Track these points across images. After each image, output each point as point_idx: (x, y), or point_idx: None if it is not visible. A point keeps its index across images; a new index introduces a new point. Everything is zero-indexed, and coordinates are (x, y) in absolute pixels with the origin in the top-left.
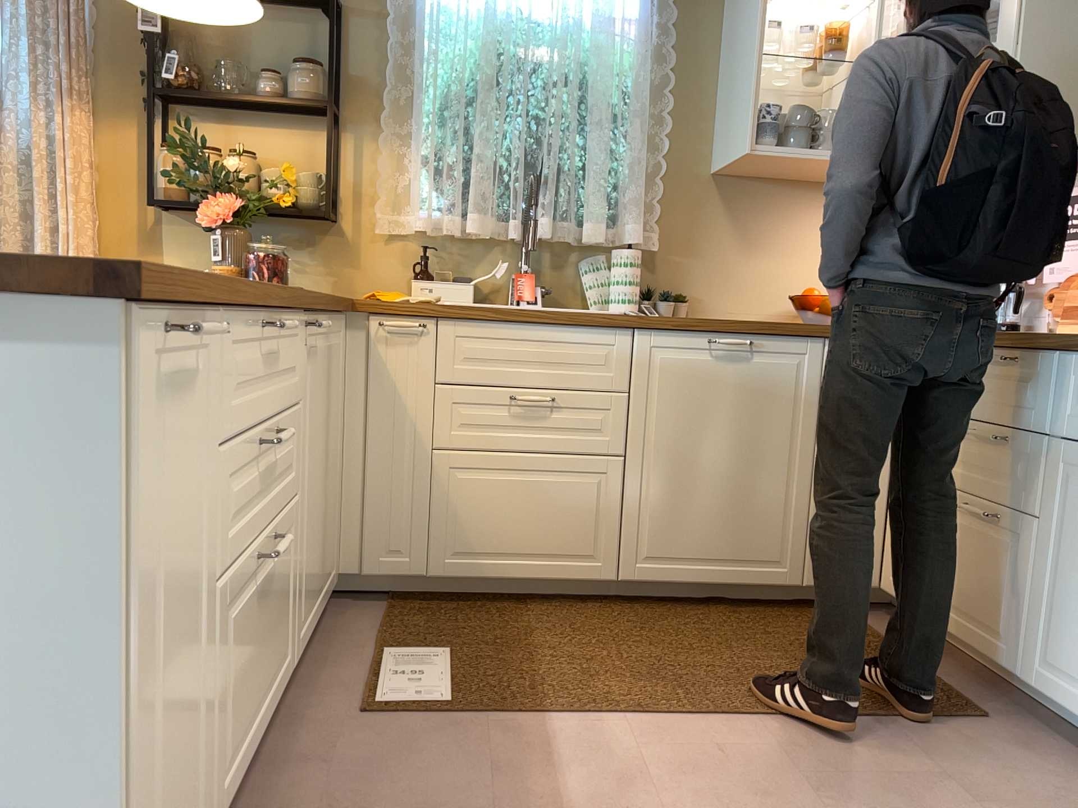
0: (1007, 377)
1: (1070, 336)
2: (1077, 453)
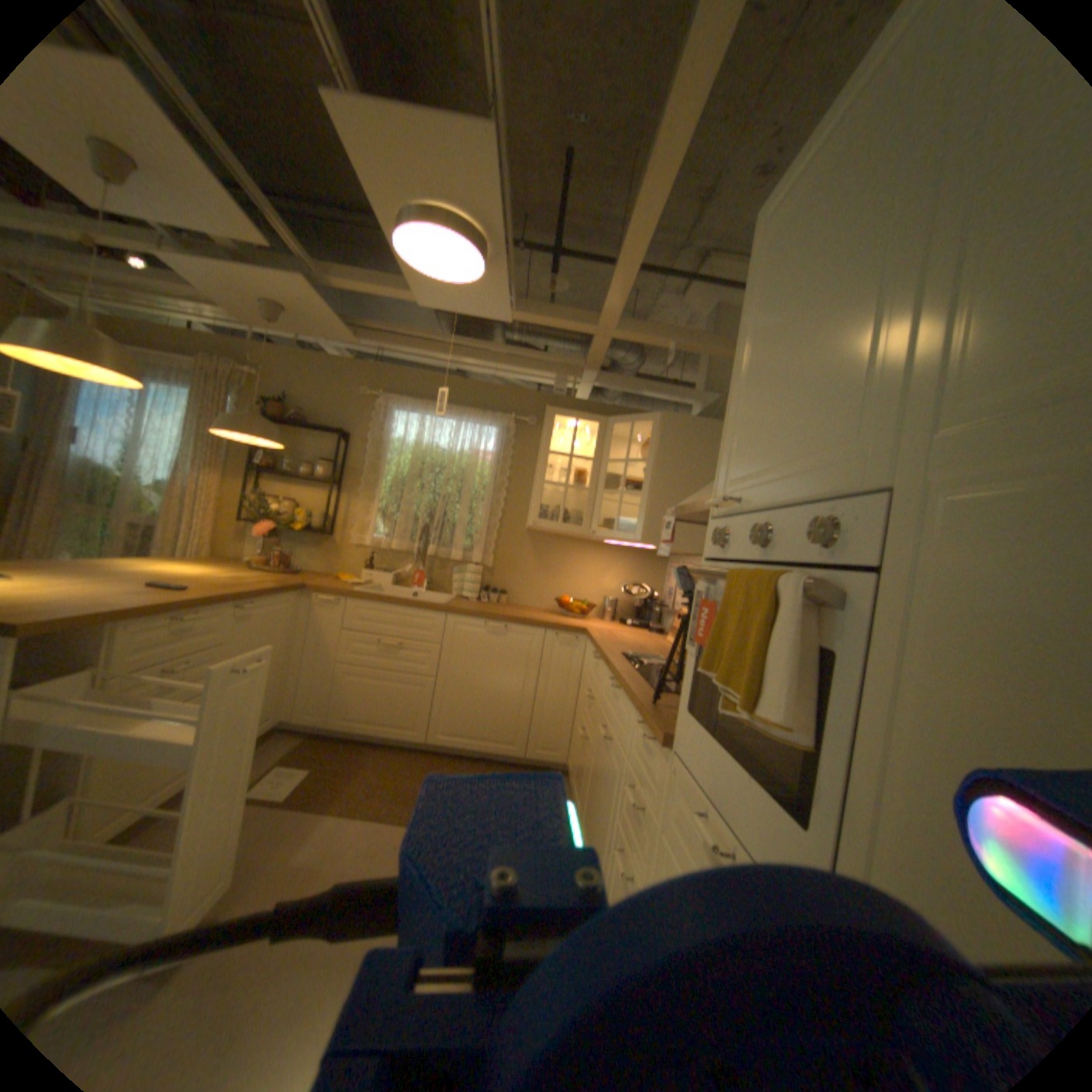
0: (597, 667)
1: (613, 653)
2: (600, 714)
